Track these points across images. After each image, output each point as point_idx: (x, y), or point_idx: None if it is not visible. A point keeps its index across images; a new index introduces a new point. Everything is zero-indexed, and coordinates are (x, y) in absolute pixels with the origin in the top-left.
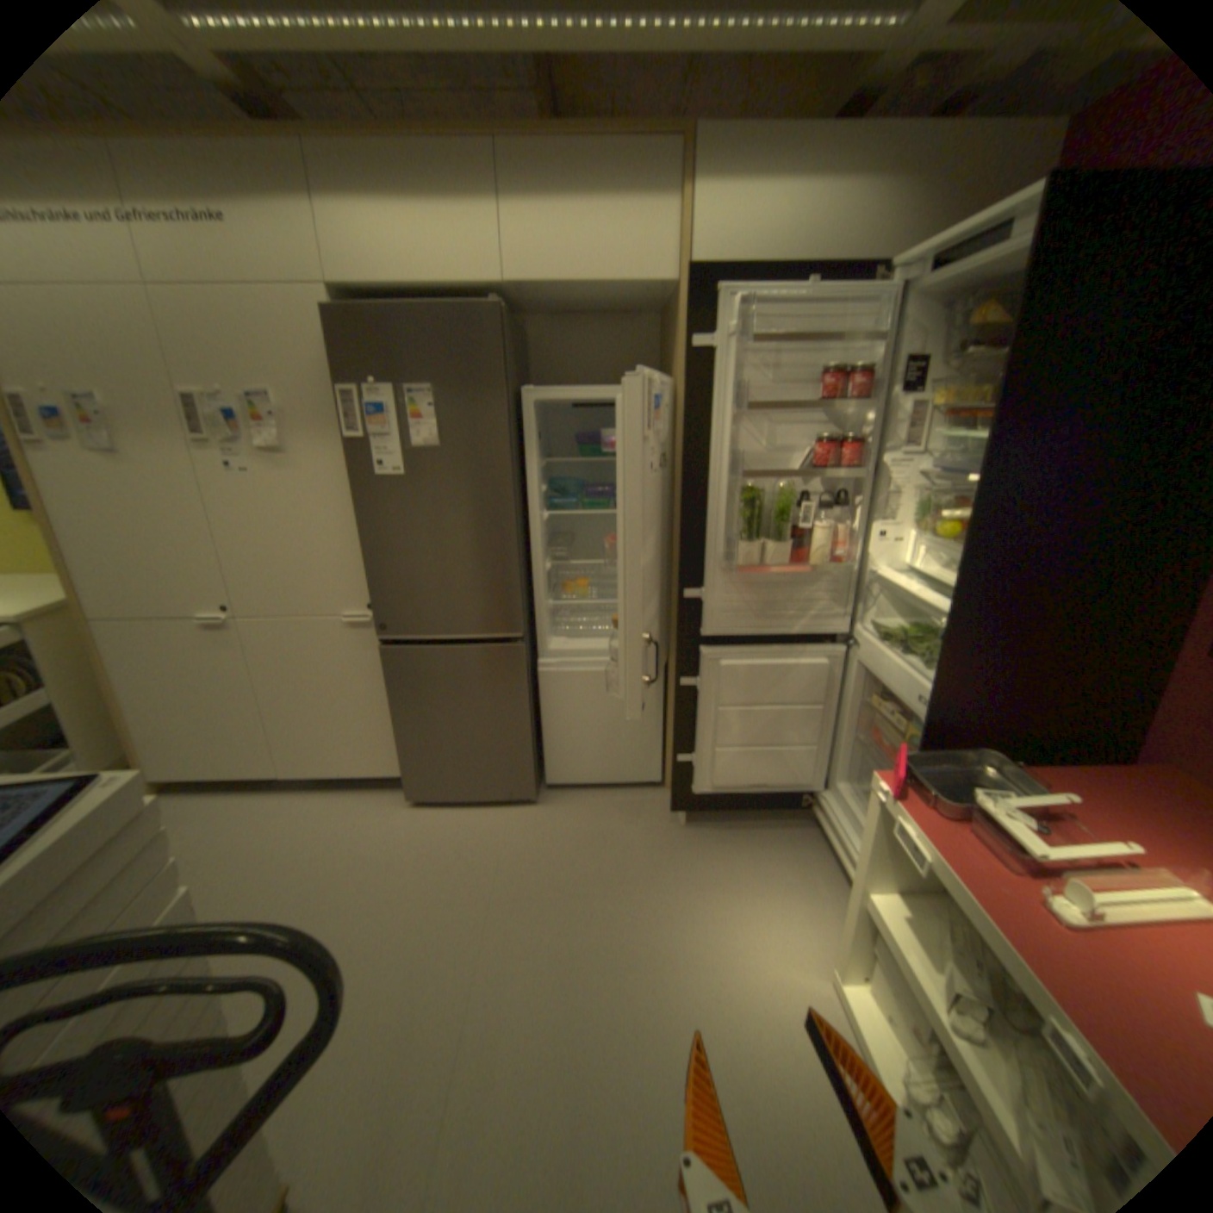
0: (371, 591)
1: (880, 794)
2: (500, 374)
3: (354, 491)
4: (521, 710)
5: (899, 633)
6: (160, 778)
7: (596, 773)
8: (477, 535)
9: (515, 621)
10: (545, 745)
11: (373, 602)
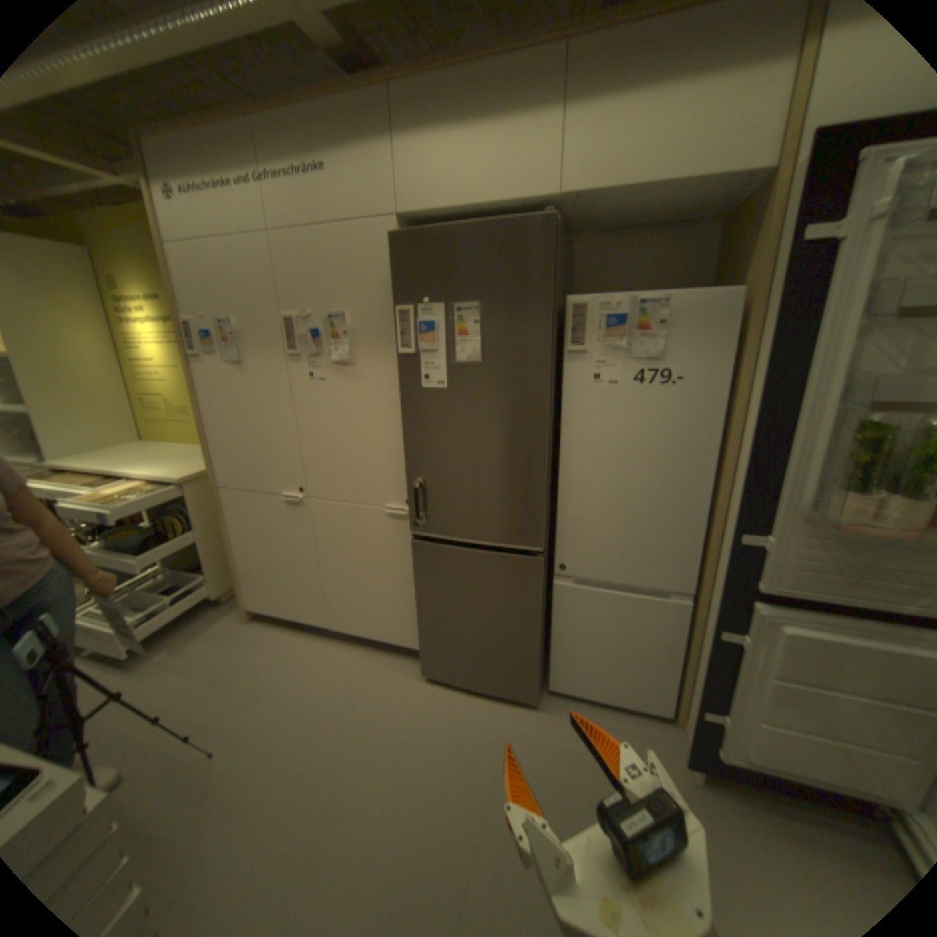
0: (410, 488)
1: None
2: (548, 287)
3: (403, 400)
4: (532, 620)
5: None
6: (252, 609)
7: (601, 692)
8: (507, 448)
9: (536, 534)
10: (552, 653)
11: (411, 498)
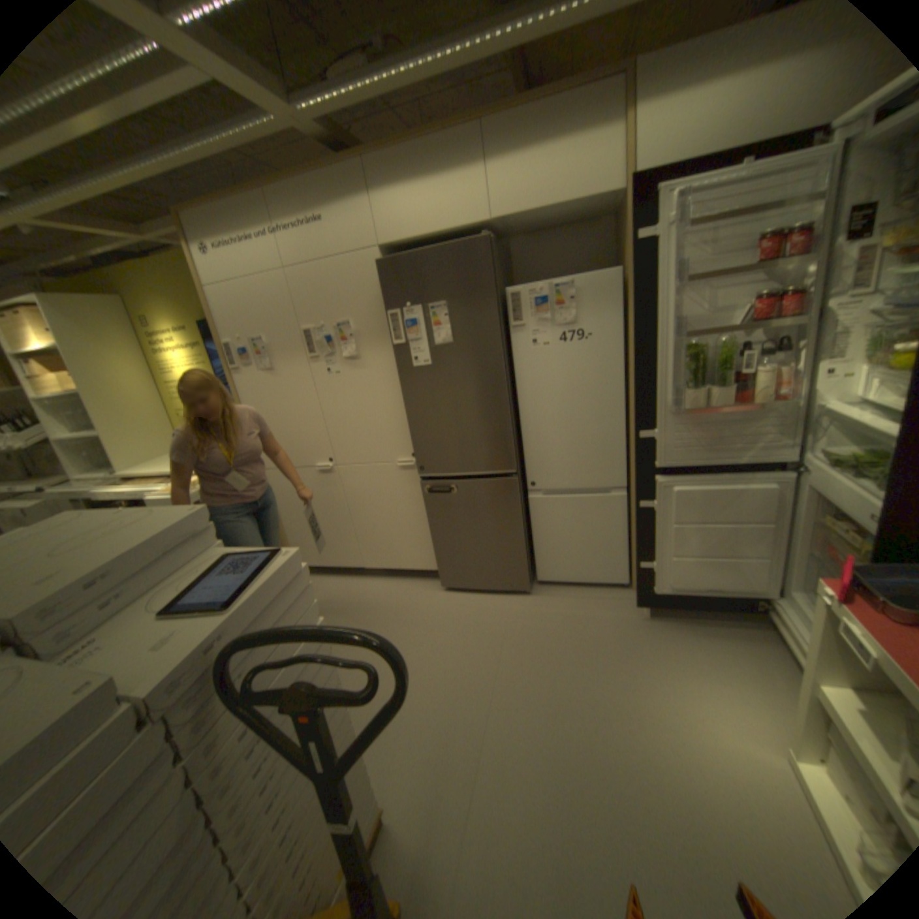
0: (413, 444)
1: (825, 598)
2: (490, 285)
3: (400, 379)
4: (516, 525)
5: (850, 459)
6: None
7: (575, 574)
8: (479, 401)
9: (509, 461)
10: (535, 552)
11: (415, 452)
